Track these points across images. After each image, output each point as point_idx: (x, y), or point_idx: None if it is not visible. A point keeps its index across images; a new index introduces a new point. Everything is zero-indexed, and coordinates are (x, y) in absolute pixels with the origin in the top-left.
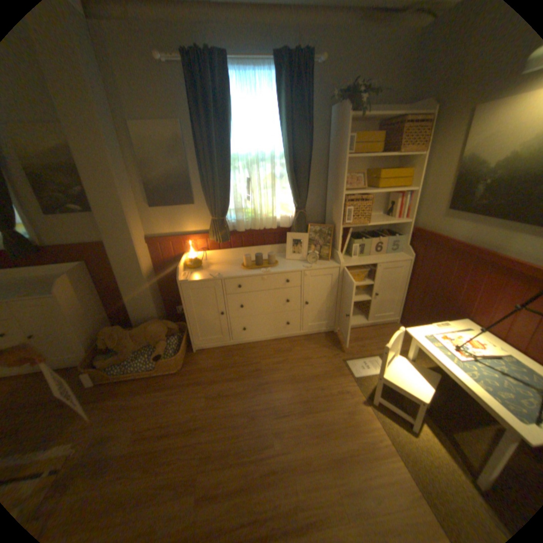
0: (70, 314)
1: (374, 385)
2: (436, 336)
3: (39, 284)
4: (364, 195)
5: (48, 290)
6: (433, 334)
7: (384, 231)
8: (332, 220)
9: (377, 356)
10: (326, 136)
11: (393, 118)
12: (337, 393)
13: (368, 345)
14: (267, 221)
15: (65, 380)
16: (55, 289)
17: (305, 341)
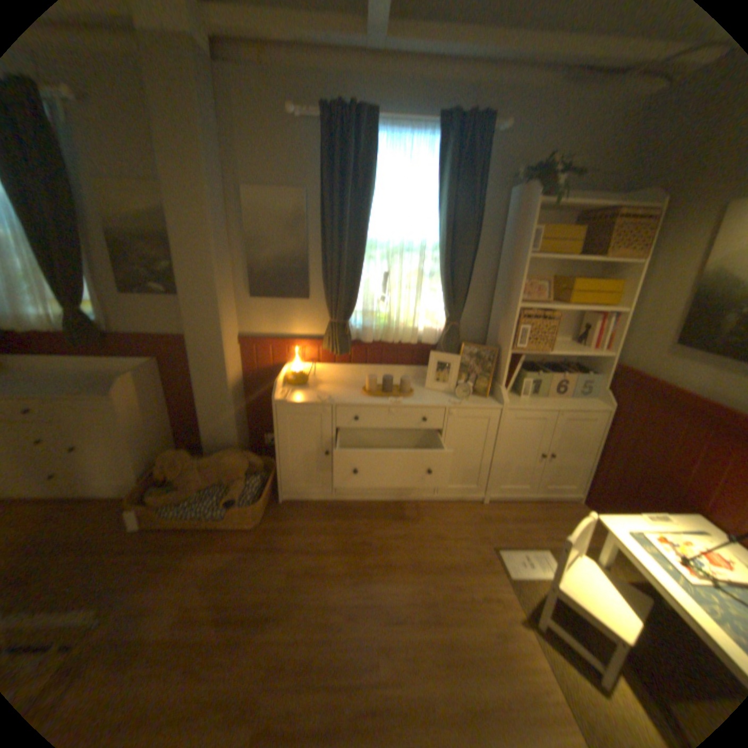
0: (127, 428)
1: (540, 596)
2: (648, 535)
3: (96, 383)
4: (547, 312)
5: (105, 392)
6: (643, 532)
7: (572, 365)
8: (497, 342)
9: (548, 552)
10: (500, 227)
11: (599, 210)
12: (483, 601)
13: (534, 532)
14: (405, 333)
15: (103, 517)
16: (113, 392)
17: (439, 511)
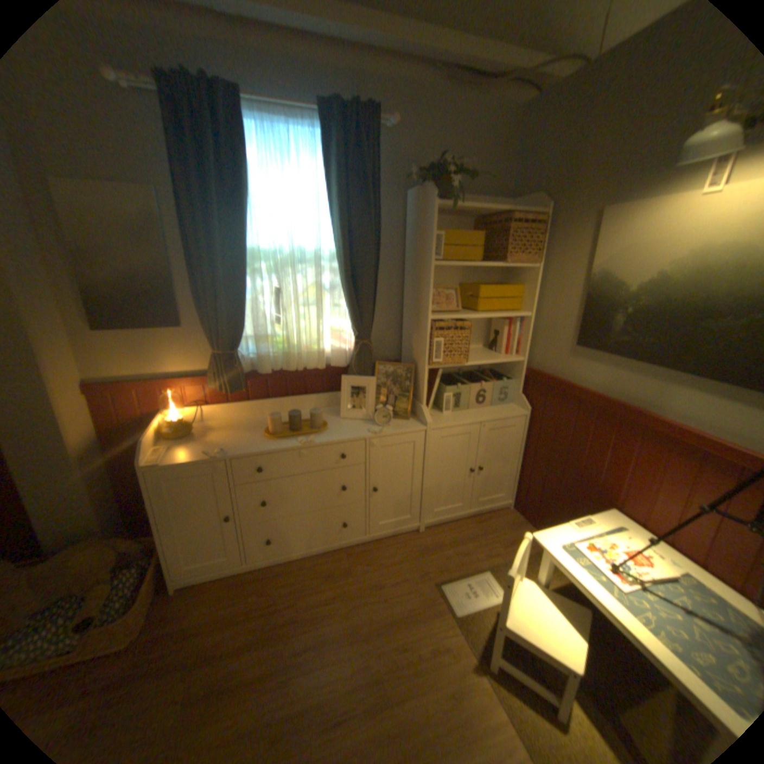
0: None
1: (488, 628)
2: (579, 545)
3: None
4: (457, 320)
5: None
6: (574, 542)
7: (486, 371)
8: (413, 356)
9: (488, 571)
10: (400, 232)
11: (494, 214)
12: (431, 654)
13: (472, 551)
14: (310, 356)
15: None
16: None
17: (373, 552)
